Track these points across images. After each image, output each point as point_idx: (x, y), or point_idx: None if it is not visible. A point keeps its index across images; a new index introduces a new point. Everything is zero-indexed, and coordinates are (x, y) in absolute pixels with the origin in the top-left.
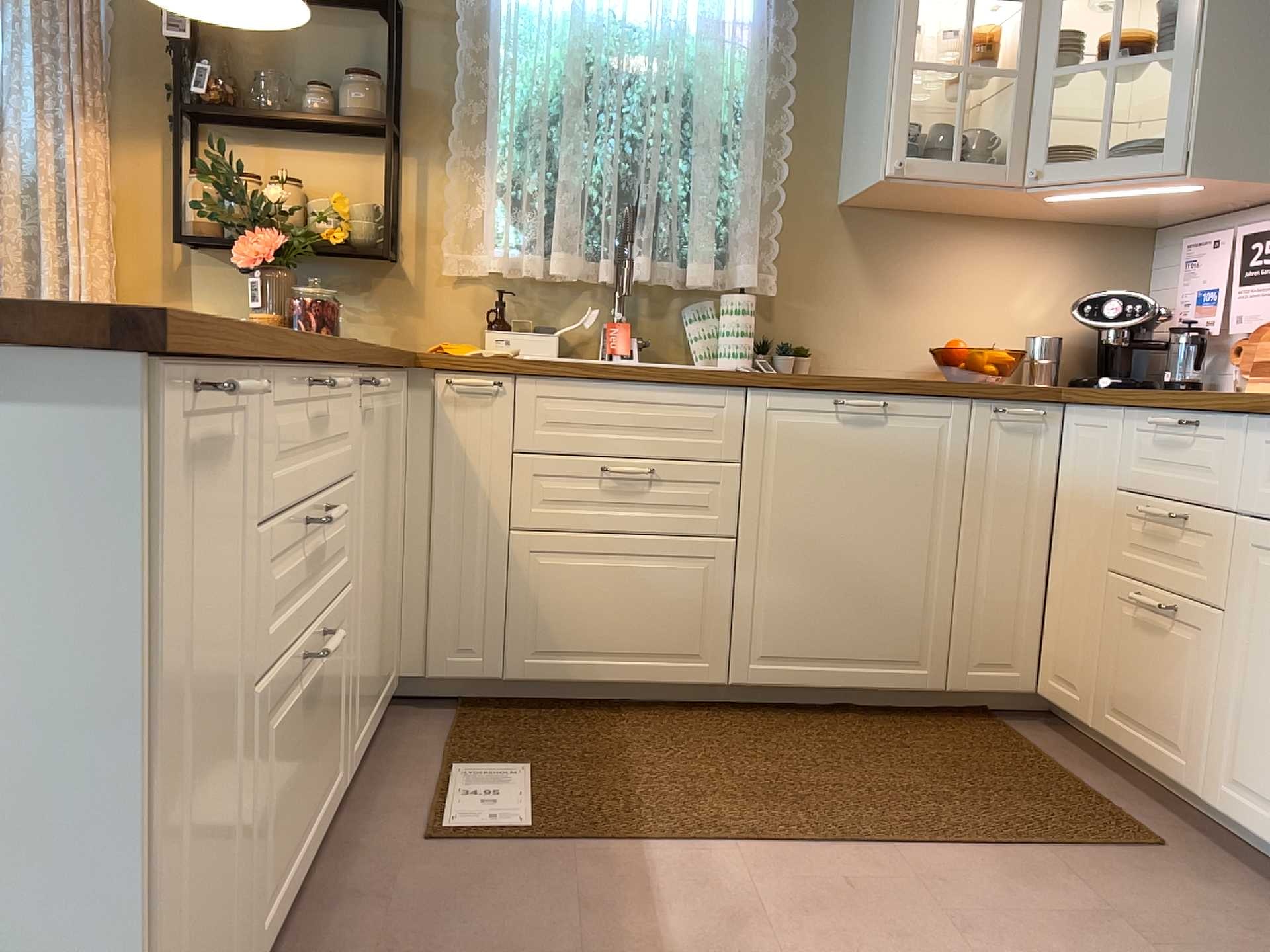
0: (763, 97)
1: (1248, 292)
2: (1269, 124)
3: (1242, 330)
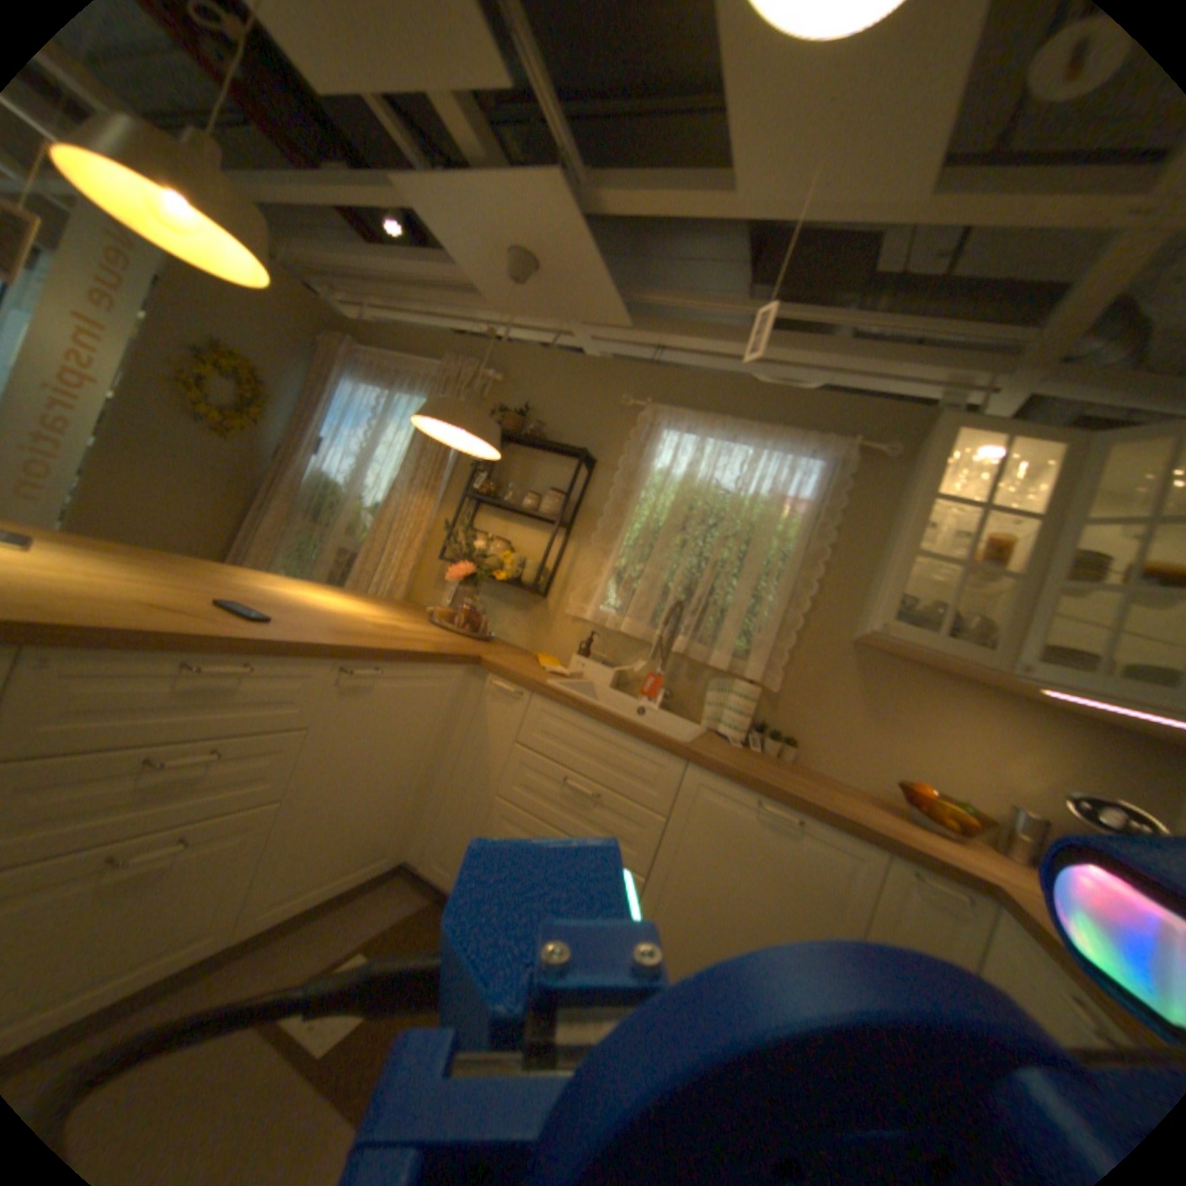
0: (806, 553)
1: None
2: None
3: None
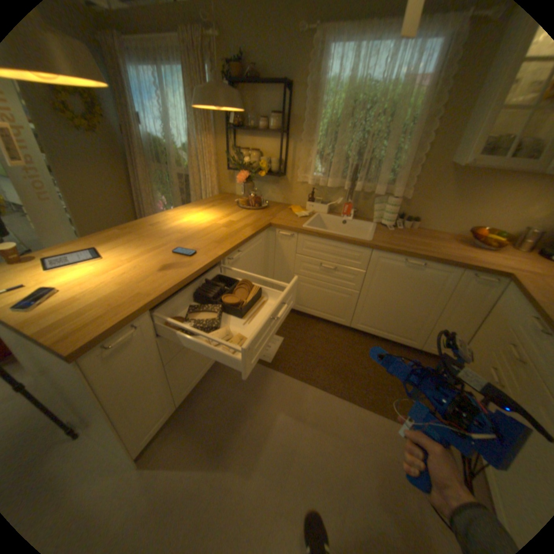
0: (427, 113)
1: None
2: None
3: None
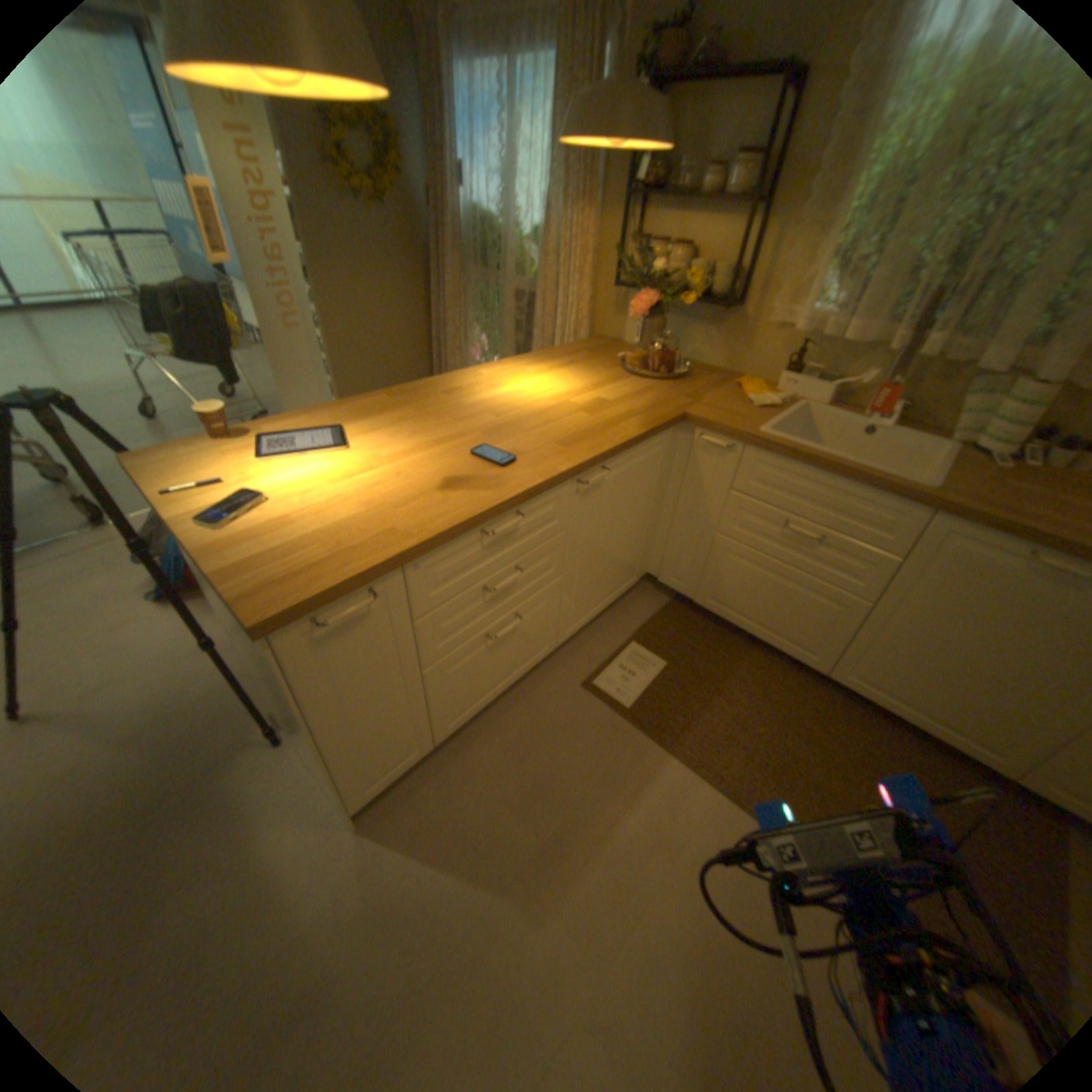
0: None
1: None
2: None
3: None
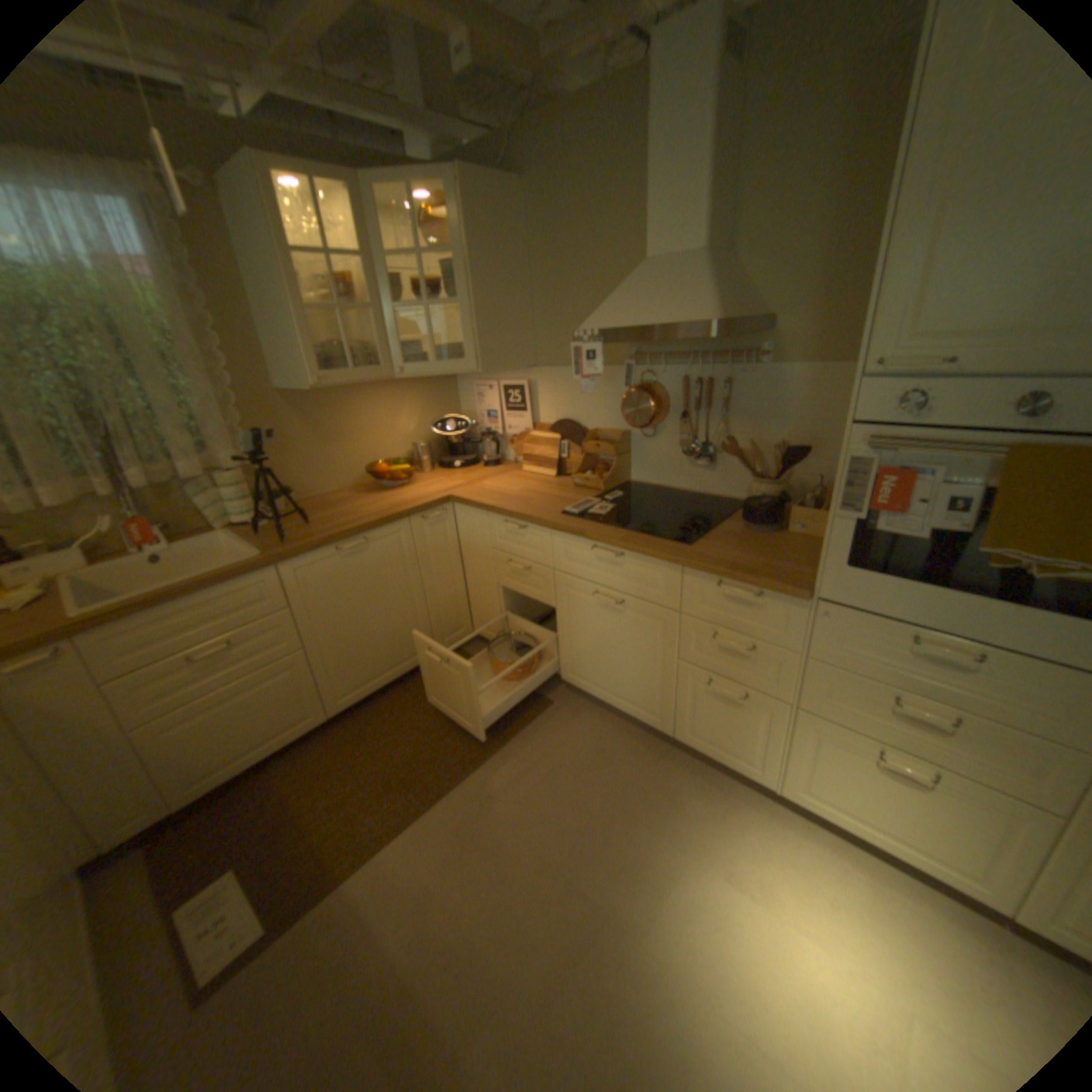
0: (181, 323)
1: (509, 415)
2: (506, 338)
3: (510, 432)
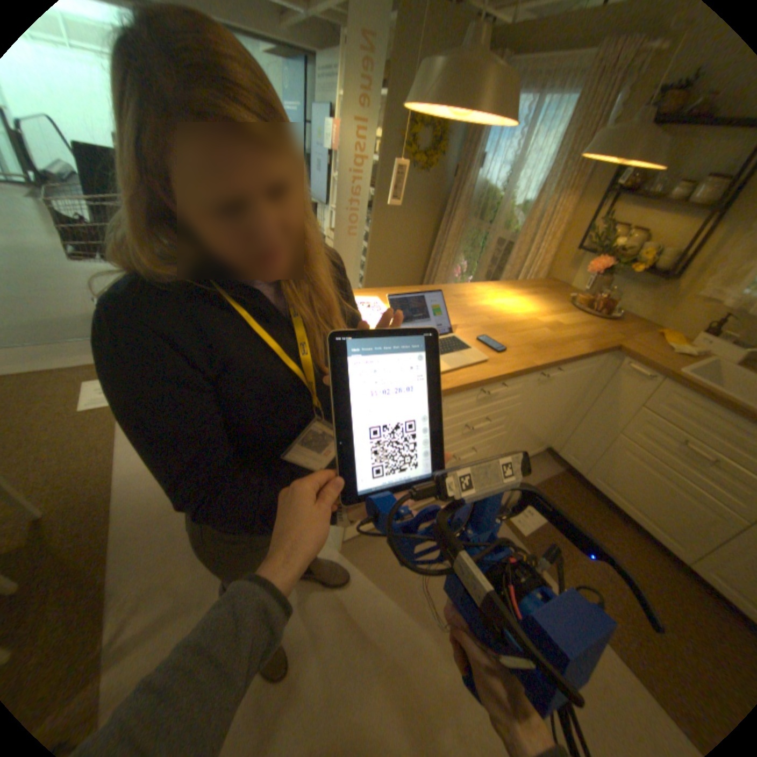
0: None
1: None
2: None
3: None
